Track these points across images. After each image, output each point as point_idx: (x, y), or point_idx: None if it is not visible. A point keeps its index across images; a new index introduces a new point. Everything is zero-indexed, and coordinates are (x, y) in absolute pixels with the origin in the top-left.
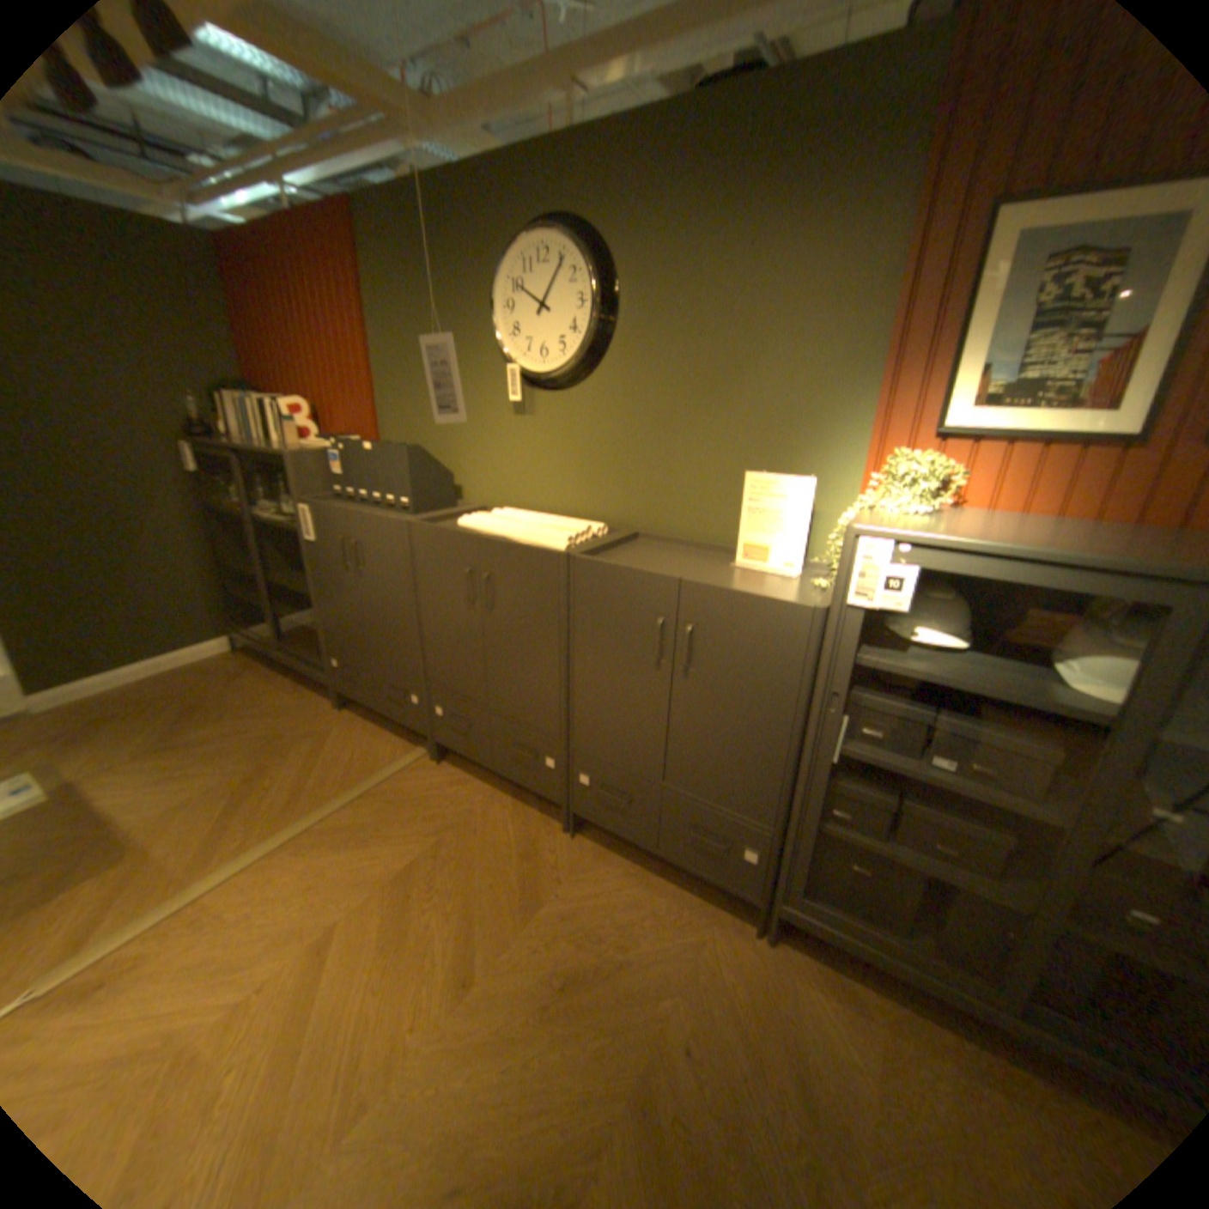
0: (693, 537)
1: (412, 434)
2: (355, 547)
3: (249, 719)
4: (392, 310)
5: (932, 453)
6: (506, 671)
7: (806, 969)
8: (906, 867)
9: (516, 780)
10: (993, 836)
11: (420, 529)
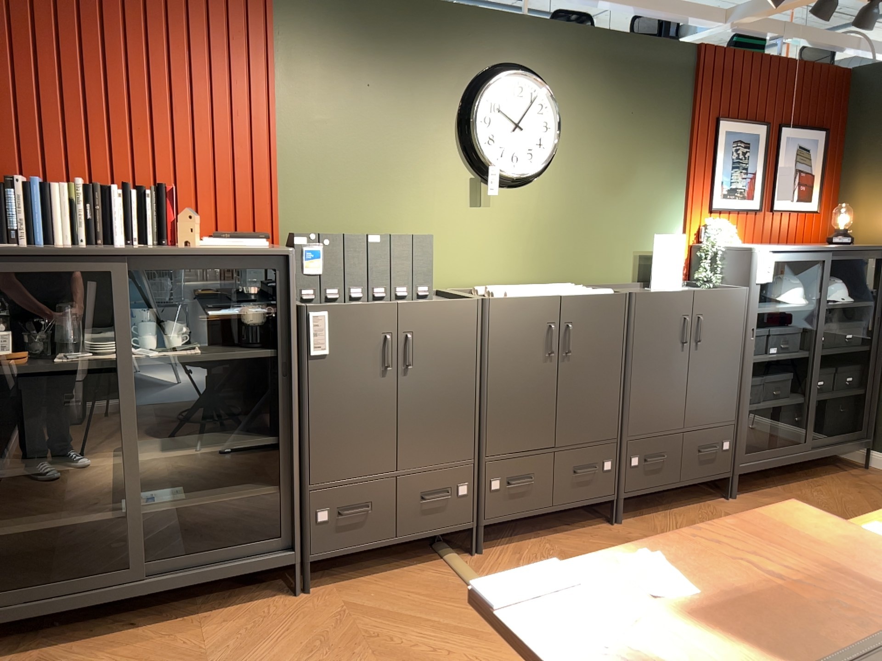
0: (607, 282)
1: (338, 227)
2: (407, 342)
3: (236, 660)
4: (326, 101)
5: (719, 219)
6: (577, 403)
7: (751, 496)
8: (766, 411)
9: (576, 503)
10: (788, 375)
11: (502, 302)
